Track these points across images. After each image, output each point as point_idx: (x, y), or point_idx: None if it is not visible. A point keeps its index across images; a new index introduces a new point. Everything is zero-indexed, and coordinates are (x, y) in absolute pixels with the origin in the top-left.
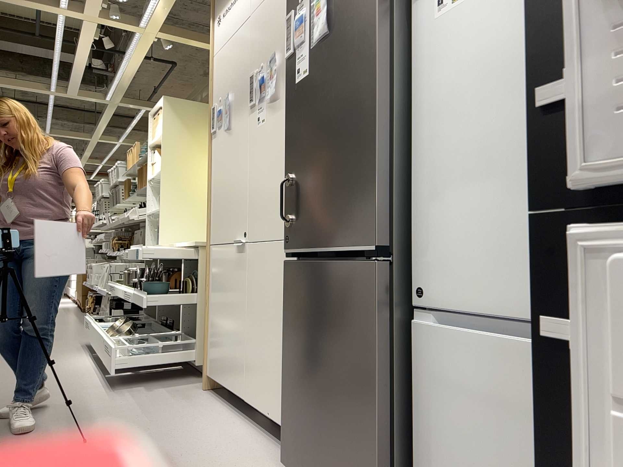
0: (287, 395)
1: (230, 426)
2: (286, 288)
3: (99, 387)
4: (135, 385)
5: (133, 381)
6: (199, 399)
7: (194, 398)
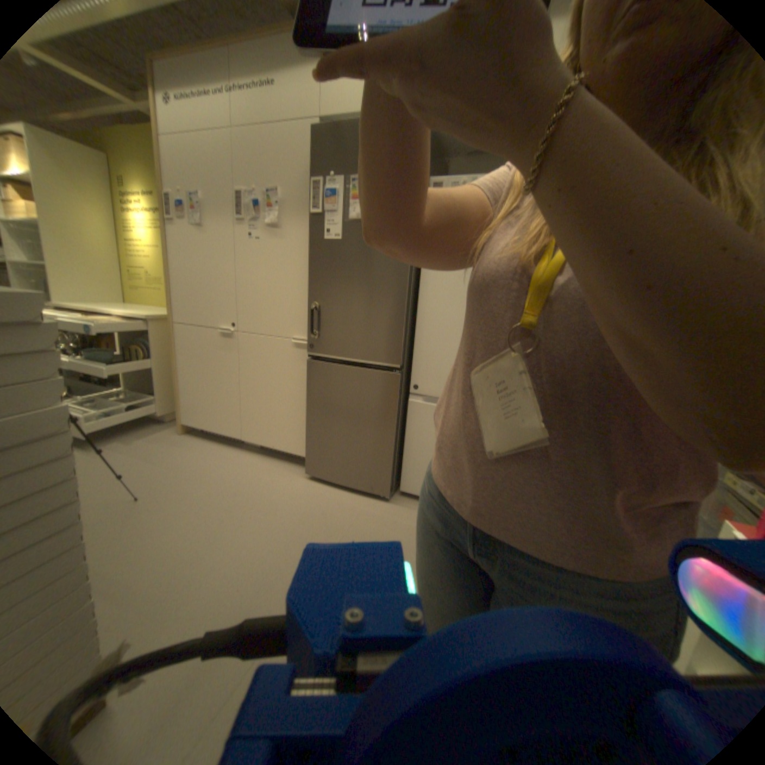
0: (309, 437)
1: (236, 458)
2: (310, 376)
3: None
4: (104, 443)
5: (95, 439)
6: (185, 443)
7: (178, 443)
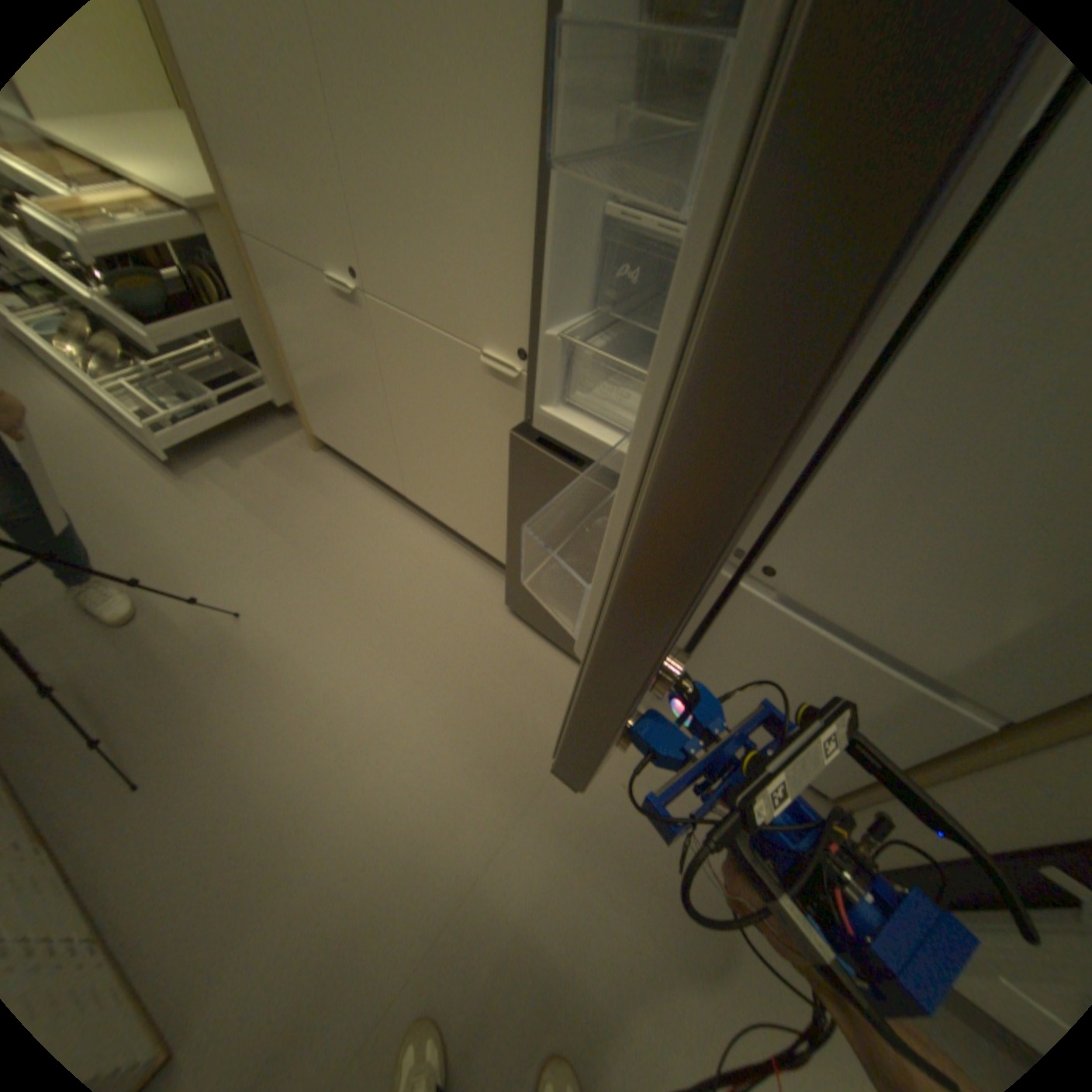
0: (514, 561)
1: (399, 529)
2: (517, 467)
3: (146, 470)
4: (202, 455)
5: (189, 444)
6: (322, 474)
7: (312, 472)
